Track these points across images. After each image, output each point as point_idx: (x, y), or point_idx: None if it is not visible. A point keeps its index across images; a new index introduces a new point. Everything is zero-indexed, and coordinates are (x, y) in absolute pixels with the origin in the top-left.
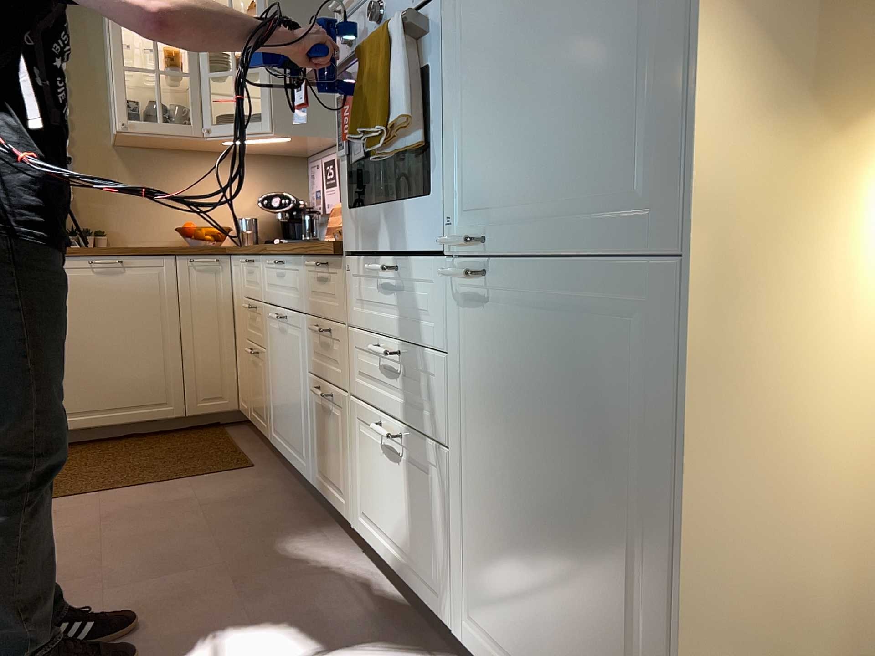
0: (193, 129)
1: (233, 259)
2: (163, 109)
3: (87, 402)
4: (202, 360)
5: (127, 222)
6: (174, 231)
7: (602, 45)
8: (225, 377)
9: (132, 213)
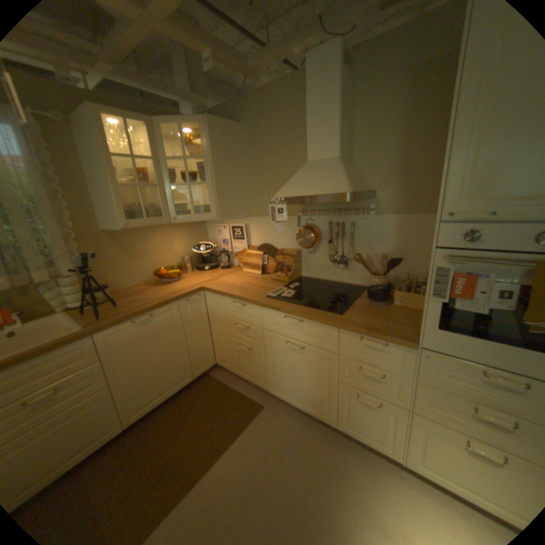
0: (164, 220)
1: (209, 294)
2: (144, 210)
3: (144, 400)
4: (197, 348)
5: (118, 275)
6: (145, 273)
7: None
8: (208, 352)
9: (120, 269)
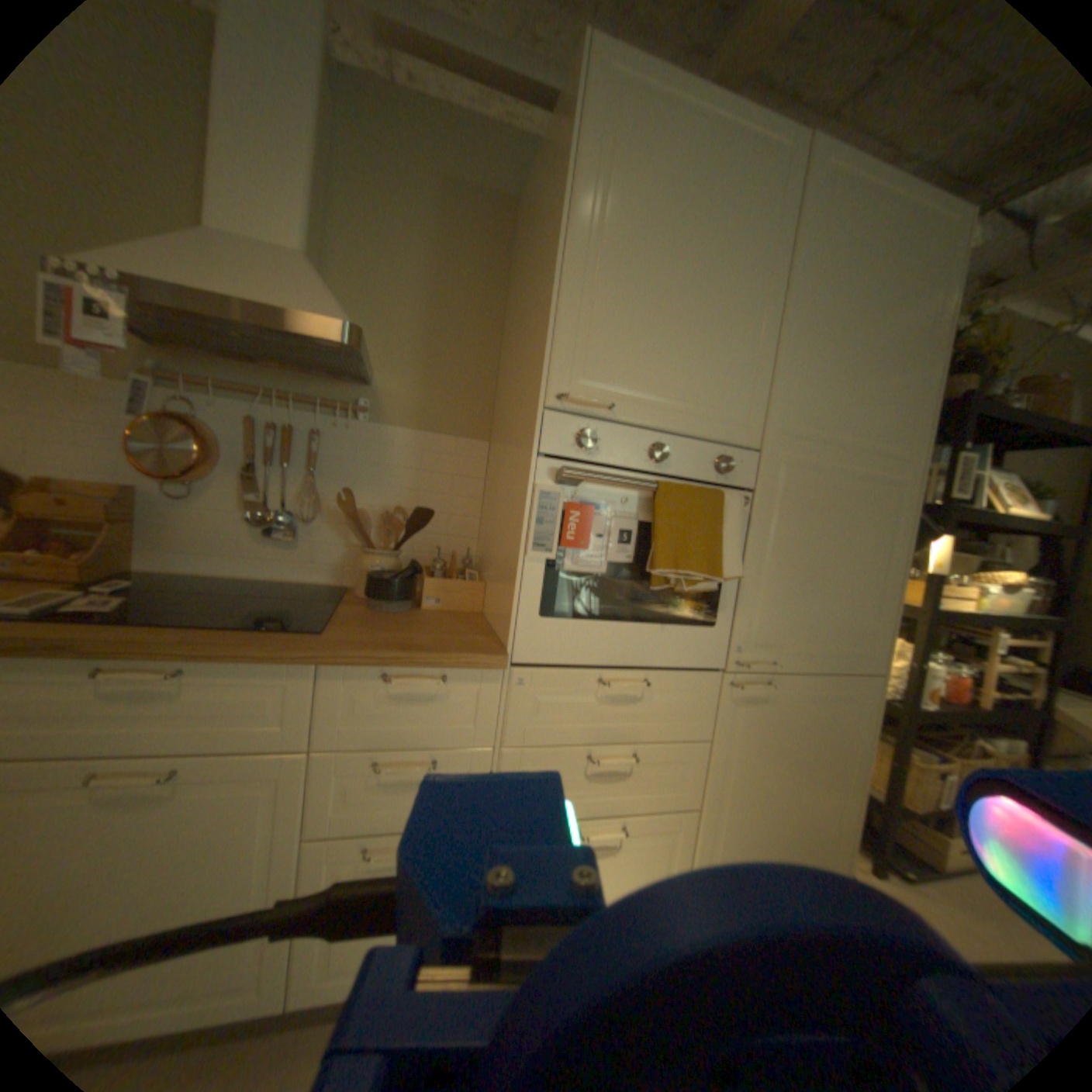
0: None
1: None
2: None
3: None
4: None
5: None
6: None
7: (861, 583)
8: None
9: None
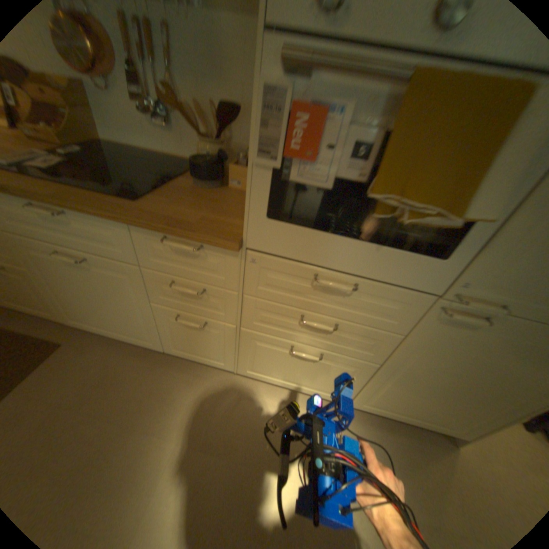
0: None
1: None
2: None
3: None
4: None
5: None
6: None
7: None
8: None
9: None
